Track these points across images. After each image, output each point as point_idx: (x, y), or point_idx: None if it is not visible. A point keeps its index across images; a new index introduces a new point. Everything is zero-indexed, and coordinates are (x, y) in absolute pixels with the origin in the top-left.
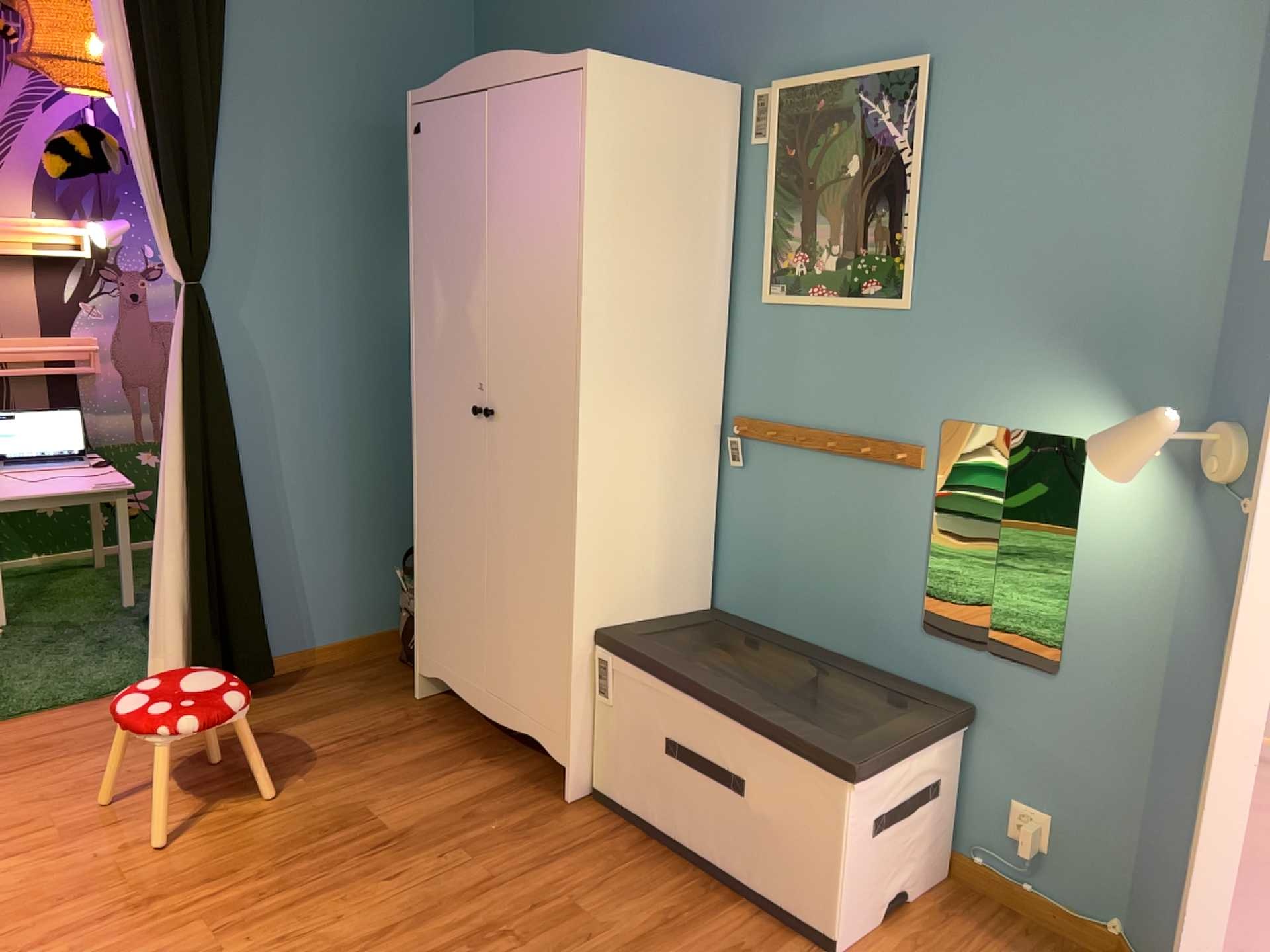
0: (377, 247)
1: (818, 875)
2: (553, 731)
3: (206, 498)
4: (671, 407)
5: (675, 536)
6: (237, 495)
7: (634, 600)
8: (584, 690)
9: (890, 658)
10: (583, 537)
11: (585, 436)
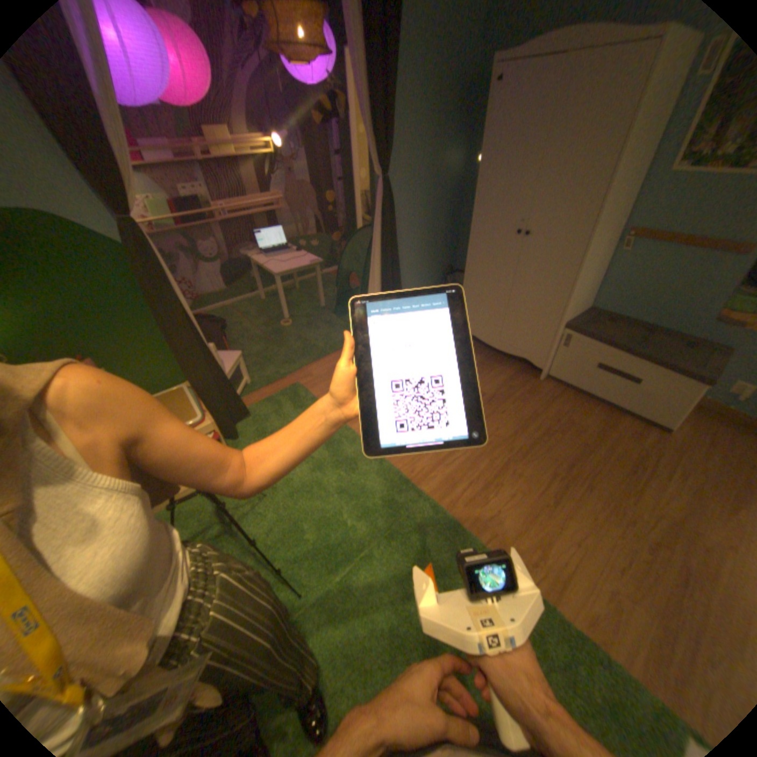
0: (438, 144)
1: (675, 411)
2: (545, 359)
3: (390, 274)
4: (615, 227)
5: (595, 282)
6: (399, 271)
7: (578, 309)
8: (558, 344)
9: (691, 329)
10: (576, 289)
11: (592, 247)
